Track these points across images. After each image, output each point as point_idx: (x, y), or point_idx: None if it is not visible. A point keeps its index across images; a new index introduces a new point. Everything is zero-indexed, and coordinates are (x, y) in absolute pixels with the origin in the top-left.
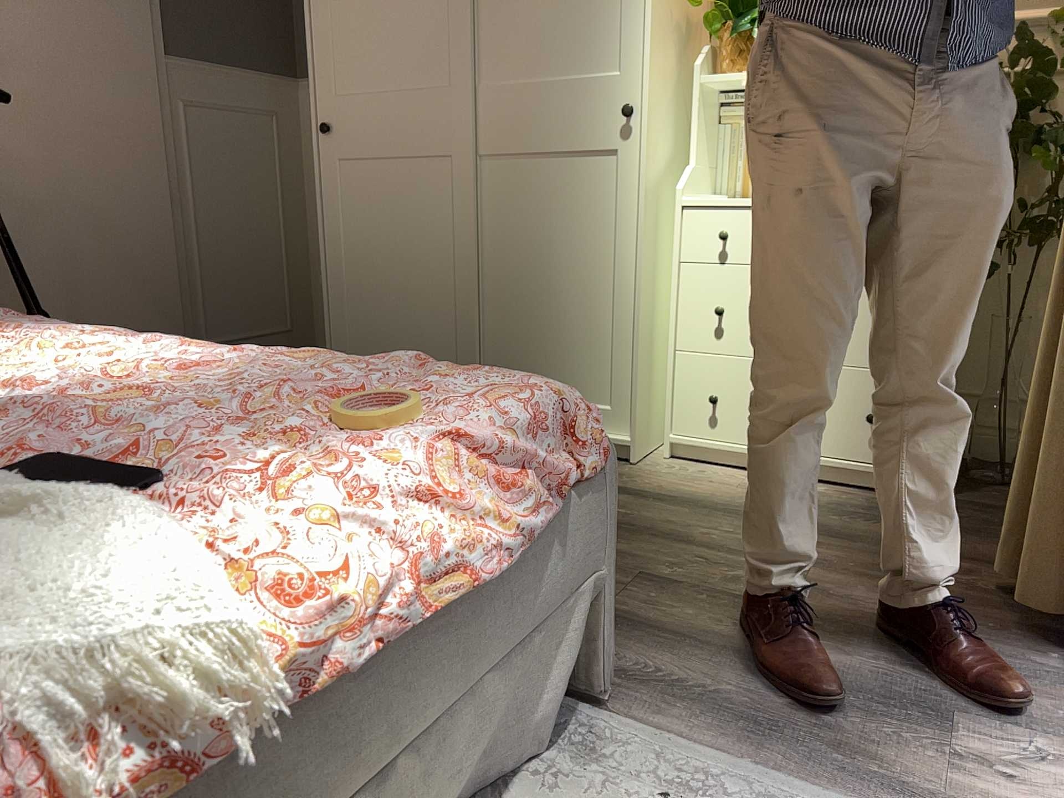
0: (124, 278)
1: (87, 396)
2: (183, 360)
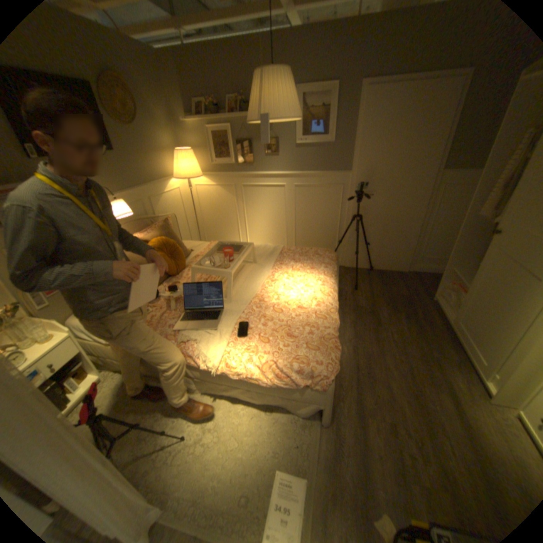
0: (398, 236)
1: (280, 306)
2: (313, 300)
